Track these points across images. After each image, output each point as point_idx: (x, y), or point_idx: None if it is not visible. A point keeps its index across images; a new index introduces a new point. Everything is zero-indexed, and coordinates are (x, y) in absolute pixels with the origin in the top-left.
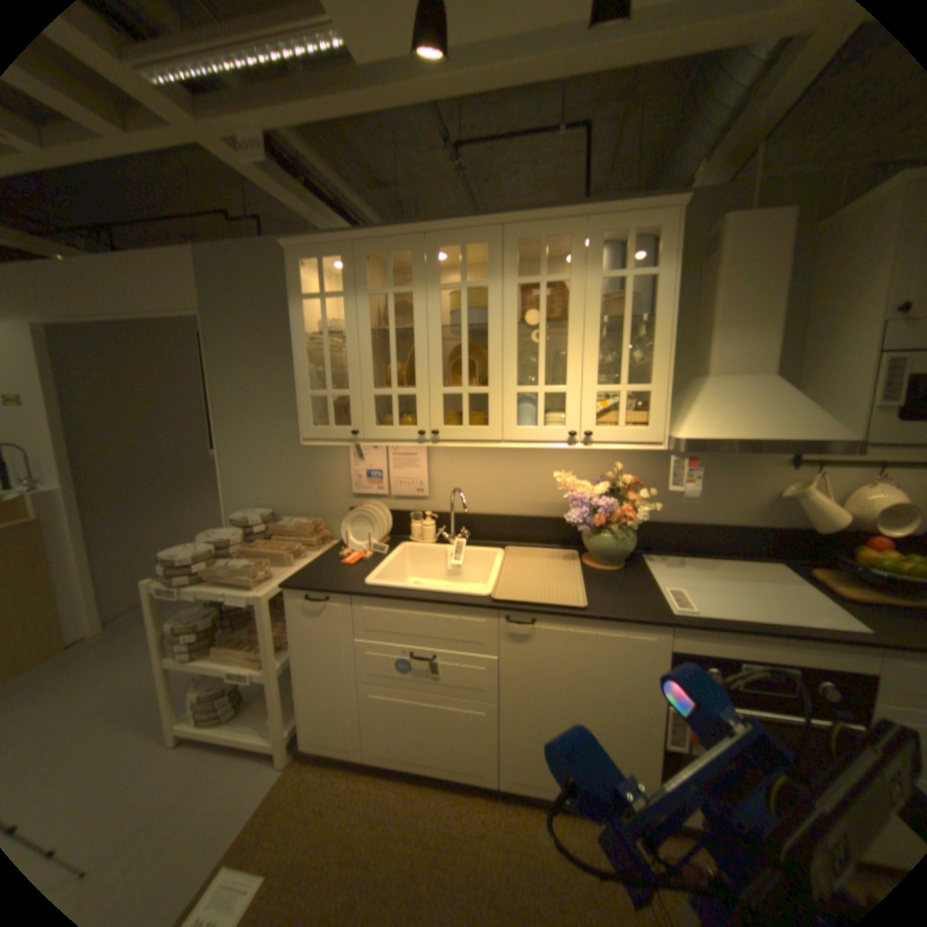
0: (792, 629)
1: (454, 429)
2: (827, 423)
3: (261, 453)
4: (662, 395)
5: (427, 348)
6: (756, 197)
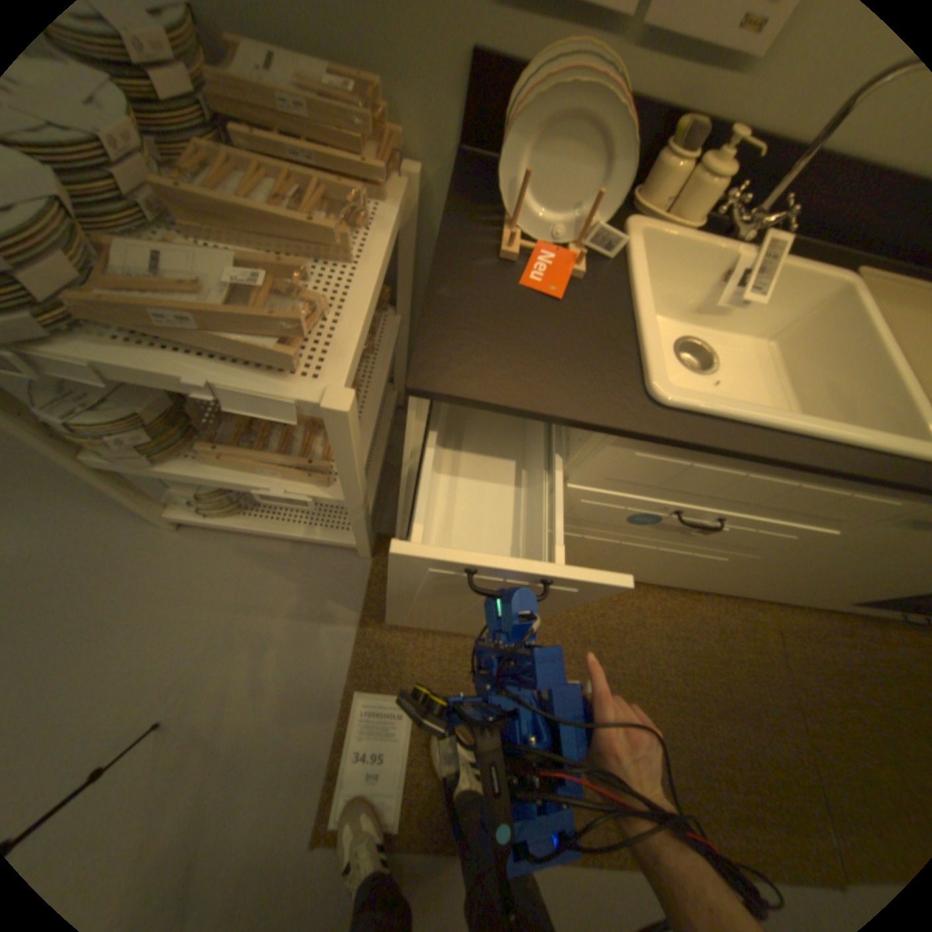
0: None
1: None
2: None
3: None
4: None
5: None
6: None
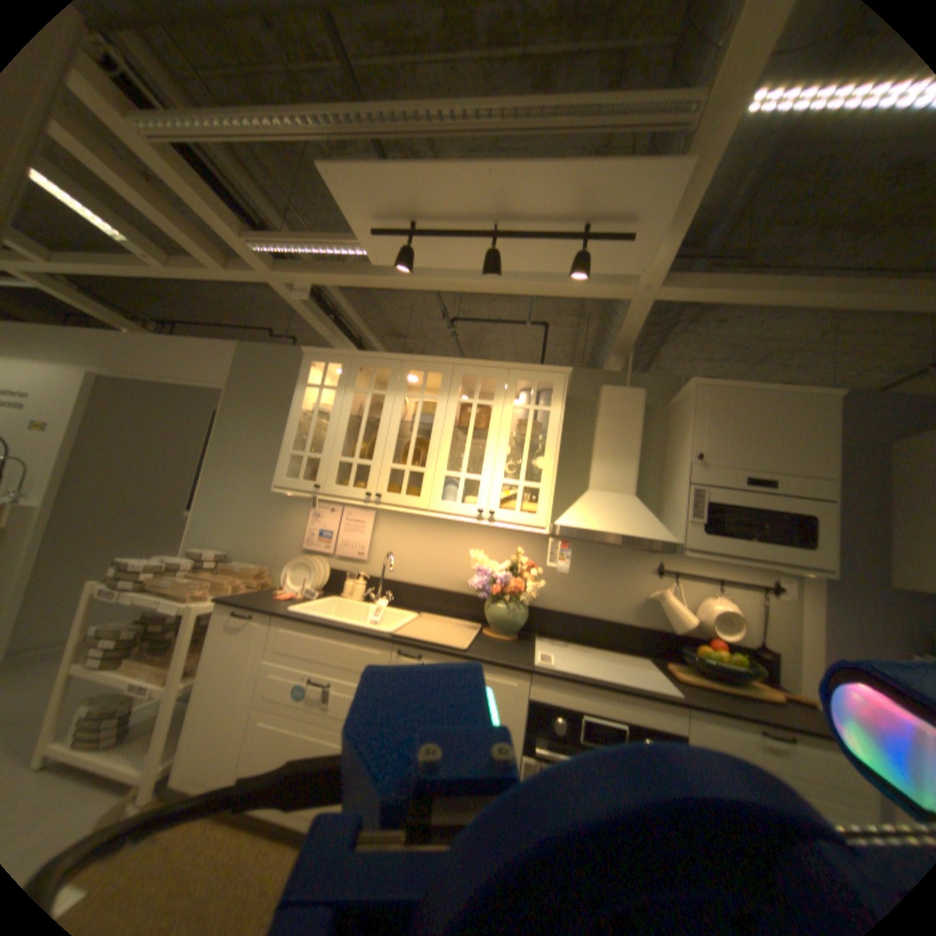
0: (621, 685)
1: (393, 494)
2: (657, 528)
3: (236, 501)
4: (546, 491)
5: (386, 432)
6: (628, 381)
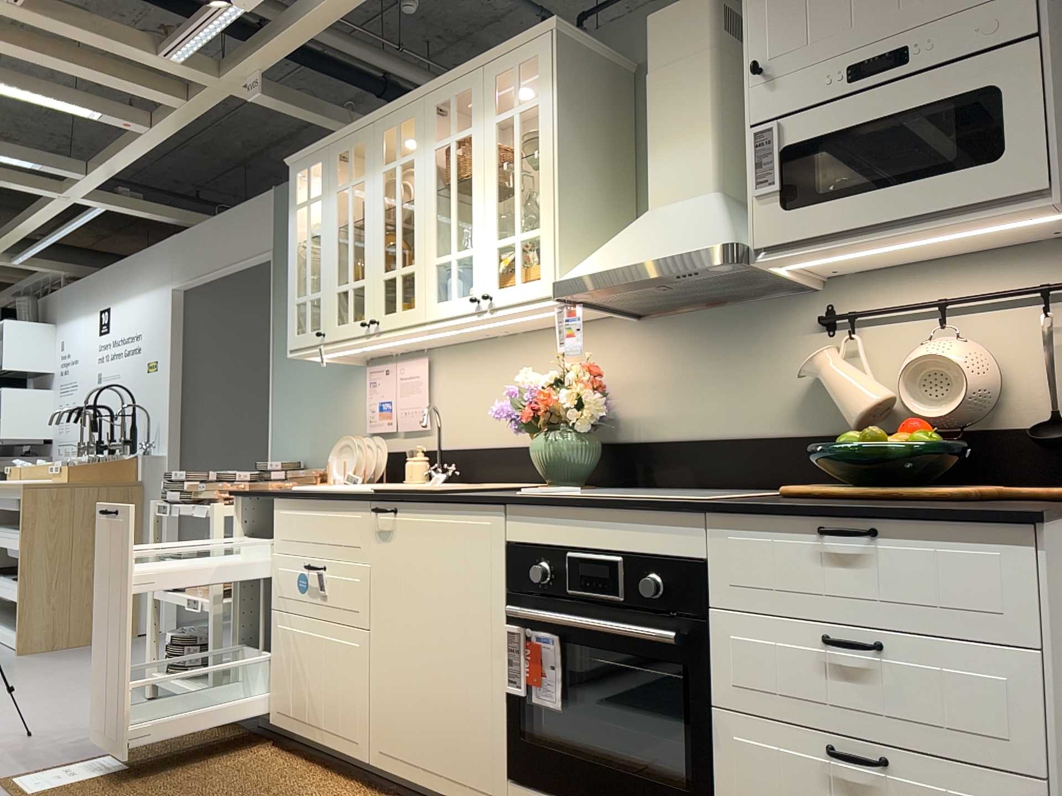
0: (619, 498)
1: (389, 314)
2: (710, 232)
3: (303, 394)
4: (548, 235)
5: (372, 233)
6: None
